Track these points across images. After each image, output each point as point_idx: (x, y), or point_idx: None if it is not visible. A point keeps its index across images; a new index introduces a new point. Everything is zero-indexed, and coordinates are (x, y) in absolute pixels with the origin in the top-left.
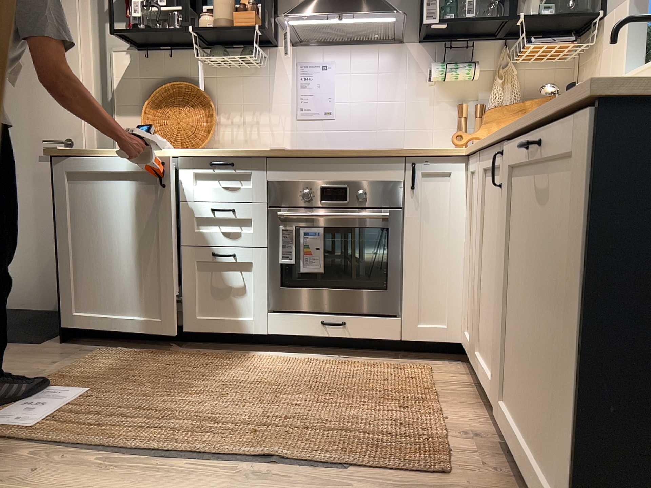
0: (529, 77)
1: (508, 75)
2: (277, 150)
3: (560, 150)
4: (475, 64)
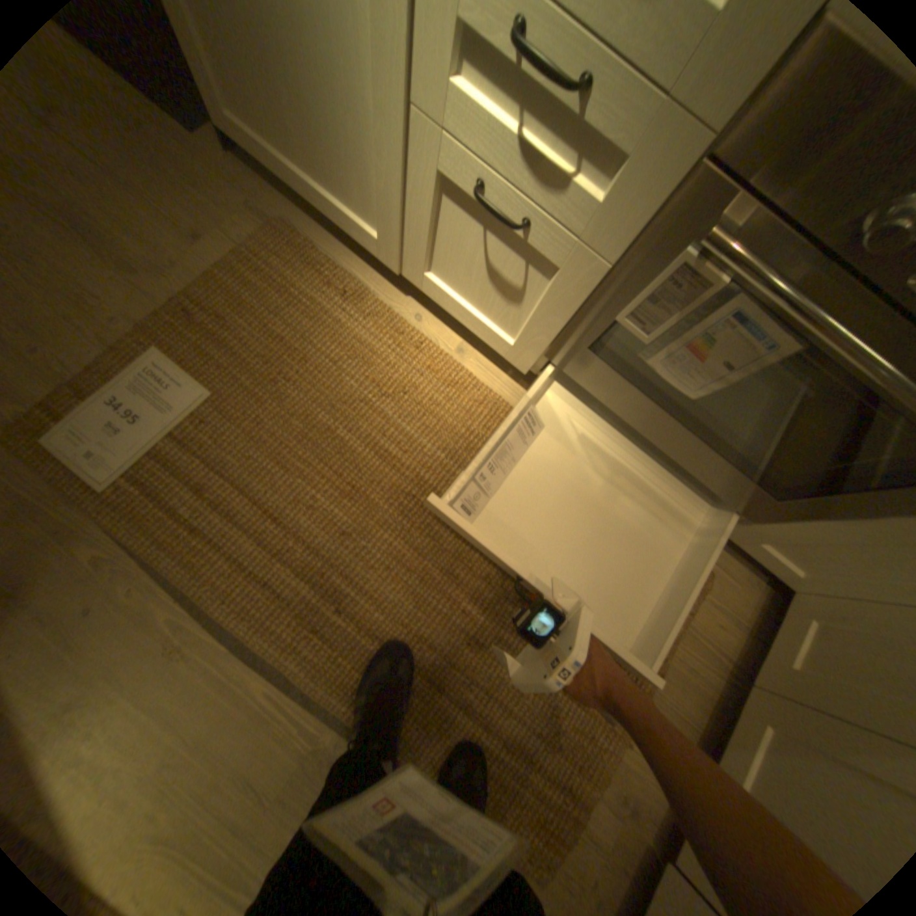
0: None
1: None
2: None
3: None
4: None
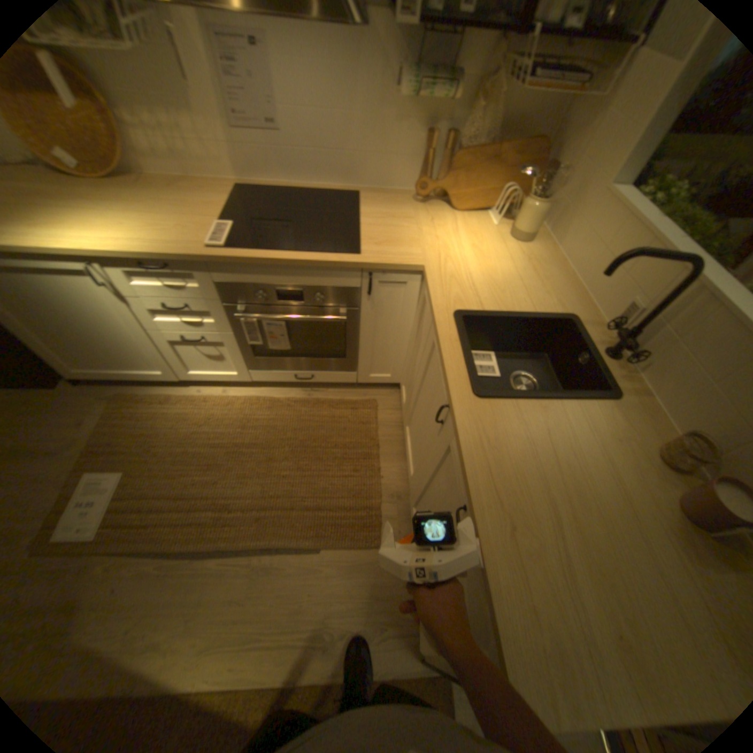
0: (520, 92)
1: (497, 89)
2: (213, 257)
3: (479, 582)
4: (460, 79)
